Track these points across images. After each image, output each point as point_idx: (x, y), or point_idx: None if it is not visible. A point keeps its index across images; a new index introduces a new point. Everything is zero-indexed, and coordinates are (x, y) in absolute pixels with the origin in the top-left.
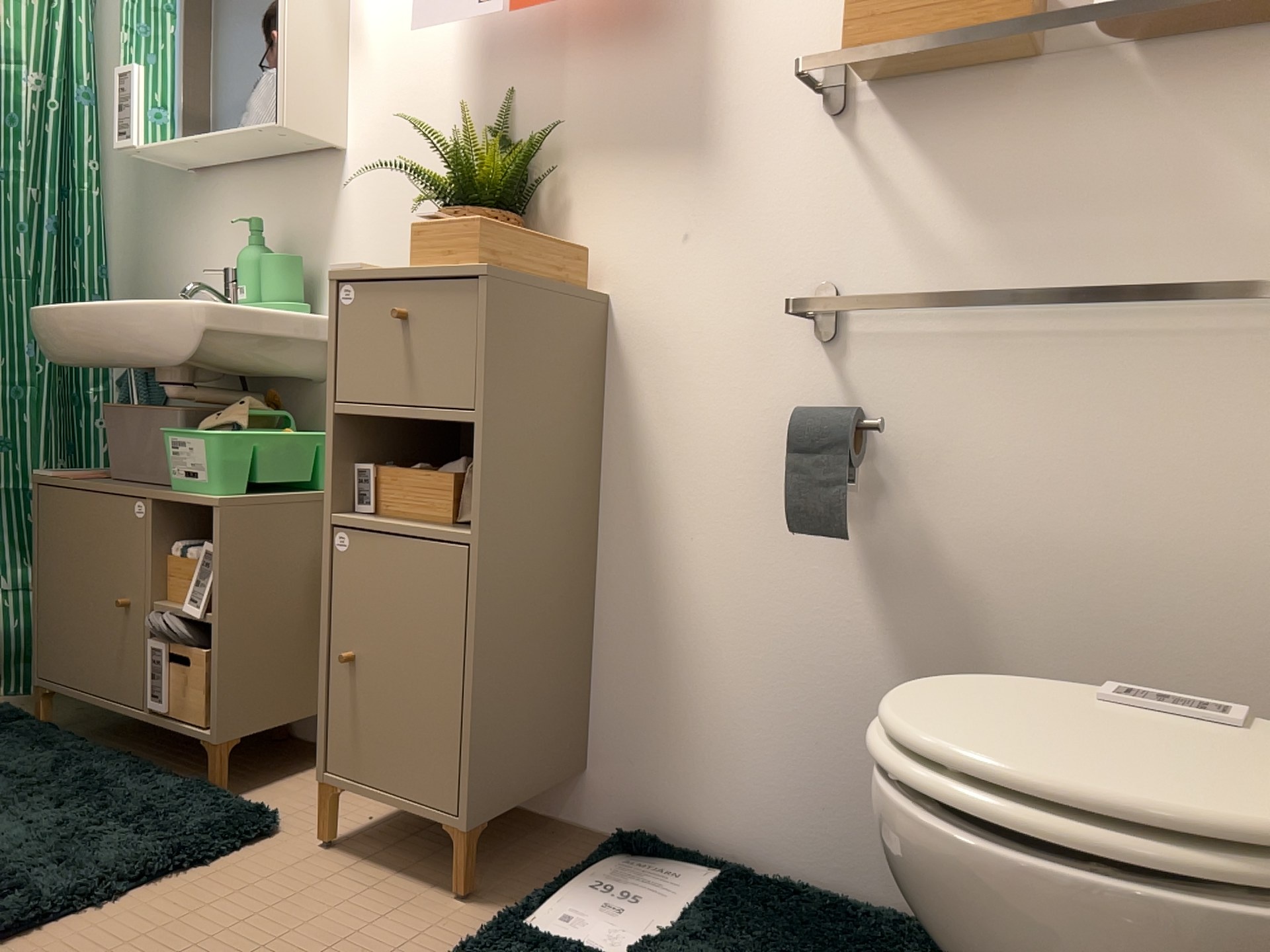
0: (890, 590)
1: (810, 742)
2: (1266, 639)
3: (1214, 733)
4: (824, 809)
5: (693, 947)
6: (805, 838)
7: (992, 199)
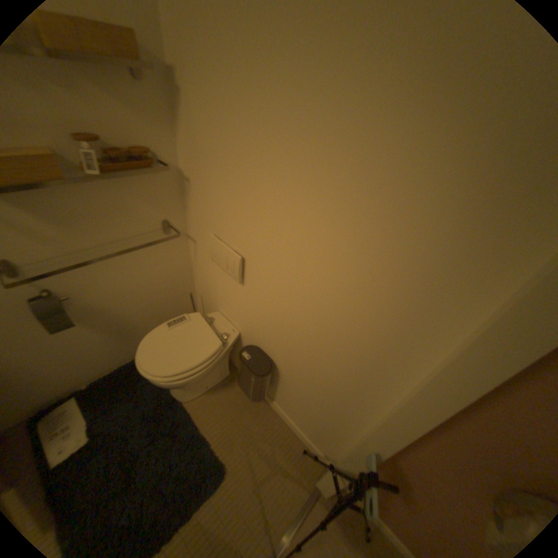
0: (82, 321)
1: (76, 360)
2: (167, 286)
3: (186, 325)
4: (88, 366)
5: (96, 421)
6: (86, 374)
7: (59, 219)
